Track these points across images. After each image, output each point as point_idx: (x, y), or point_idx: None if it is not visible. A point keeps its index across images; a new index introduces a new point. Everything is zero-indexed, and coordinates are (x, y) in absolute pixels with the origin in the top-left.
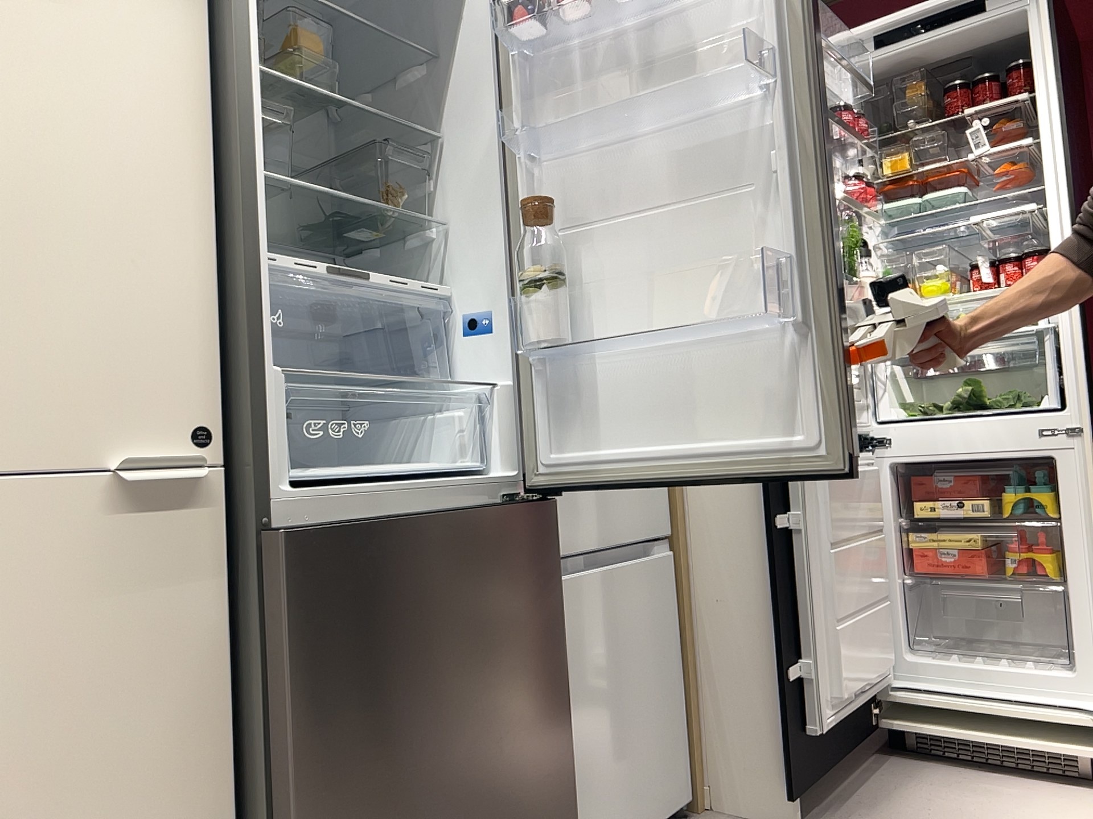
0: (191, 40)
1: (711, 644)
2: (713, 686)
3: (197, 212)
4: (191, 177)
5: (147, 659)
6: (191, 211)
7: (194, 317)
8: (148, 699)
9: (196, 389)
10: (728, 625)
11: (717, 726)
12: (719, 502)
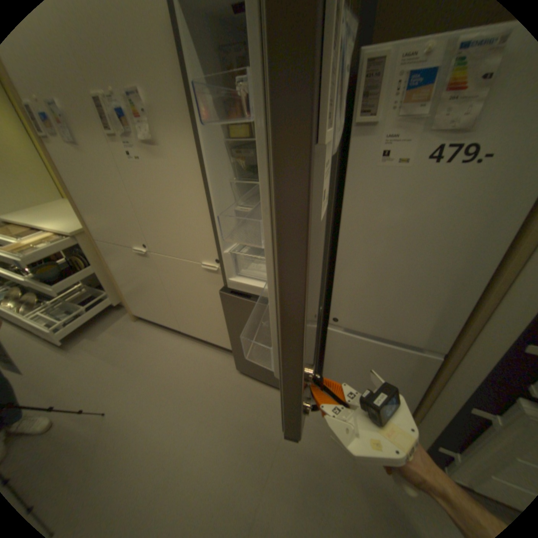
0: (196, 153)
1: (442, 400)
2: (435, 409)
3: (208, 207)
4: (205, 198)
5: (215, 294)
6: (207, 207)
7: (212, 234)
8: (217, 300)
9: (215, 250)
10: (448, 404)
11: (429, 418)
12: (476, 366)
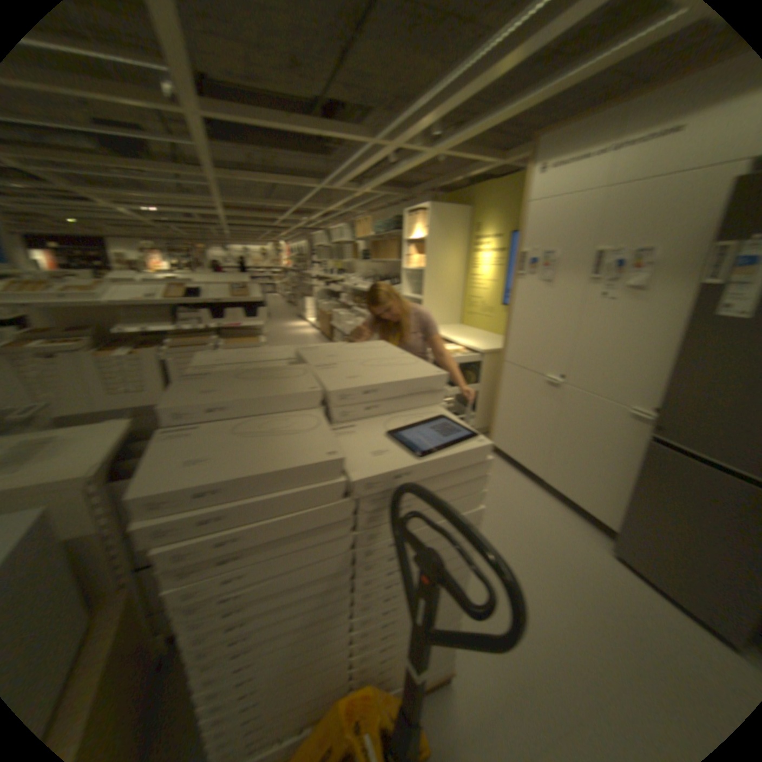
0: (695, 303)
1: None
2: None
3: (679, 353)
4: (680, 343)
5: (629, 449)
6: (677, 353)
7: (668, 381)
8: (627, 456)
9: (662, 398)
10: None
11: None
12: None
